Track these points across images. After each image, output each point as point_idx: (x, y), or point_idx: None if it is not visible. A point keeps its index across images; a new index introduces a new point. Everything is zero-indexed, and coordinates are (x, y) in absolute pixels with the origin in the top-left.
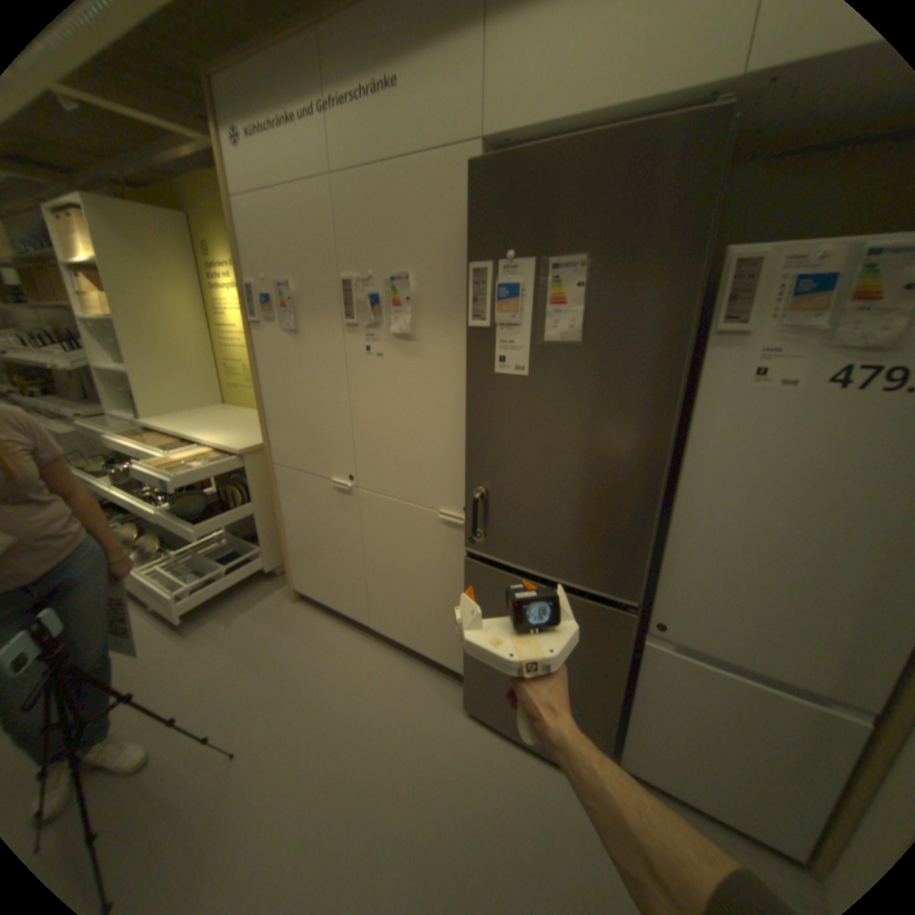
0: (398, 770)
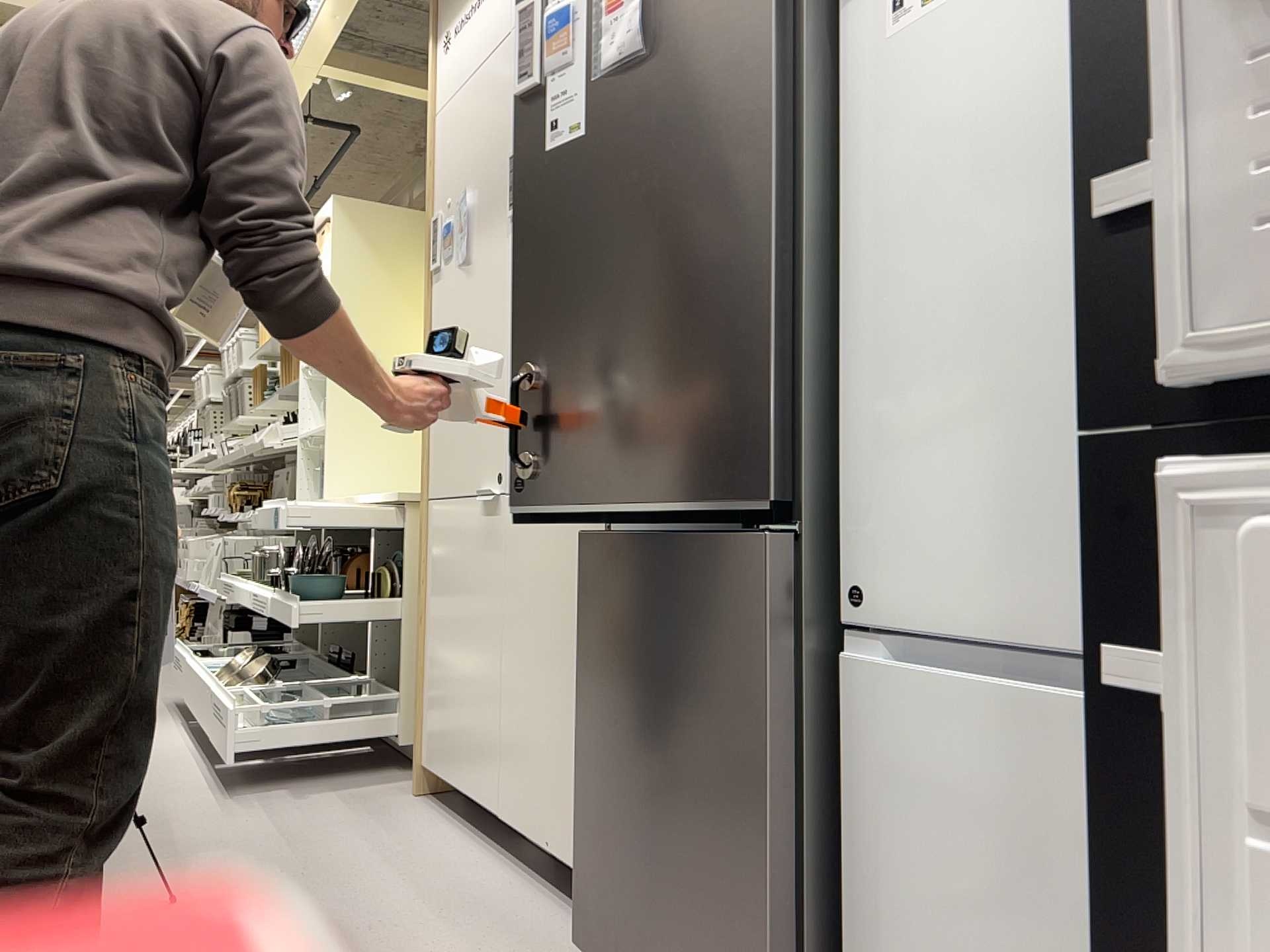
0: None
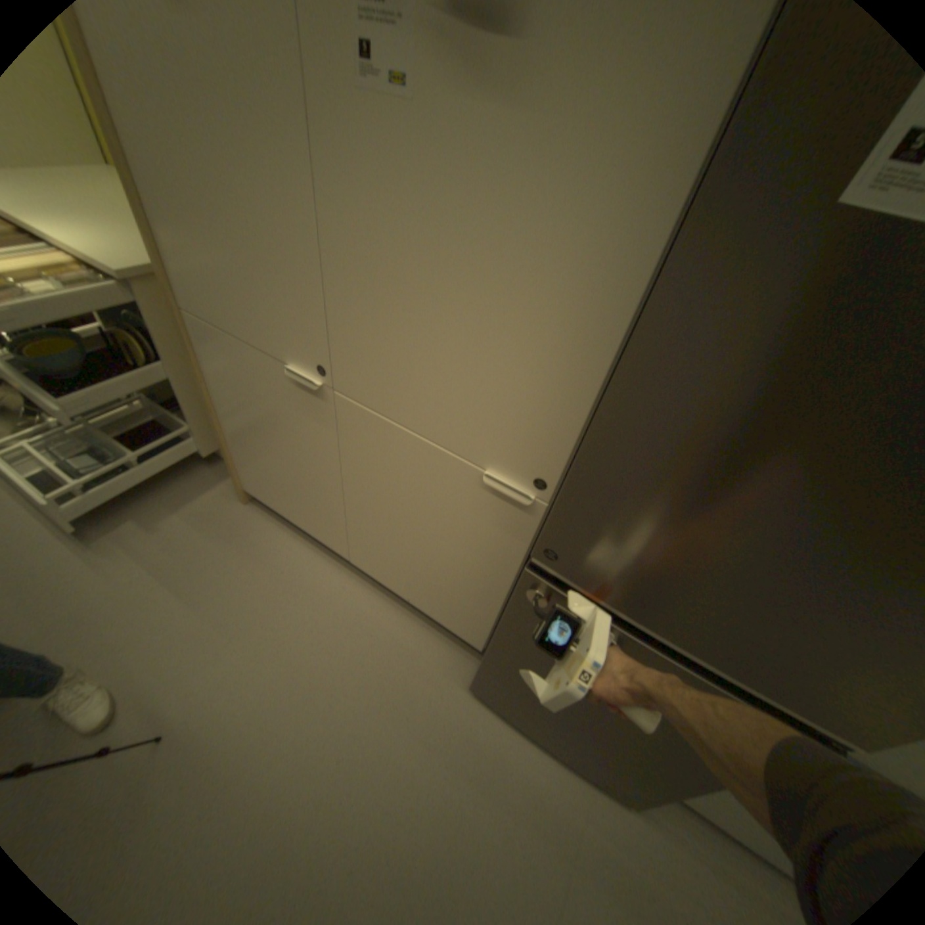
0: (384, 770)
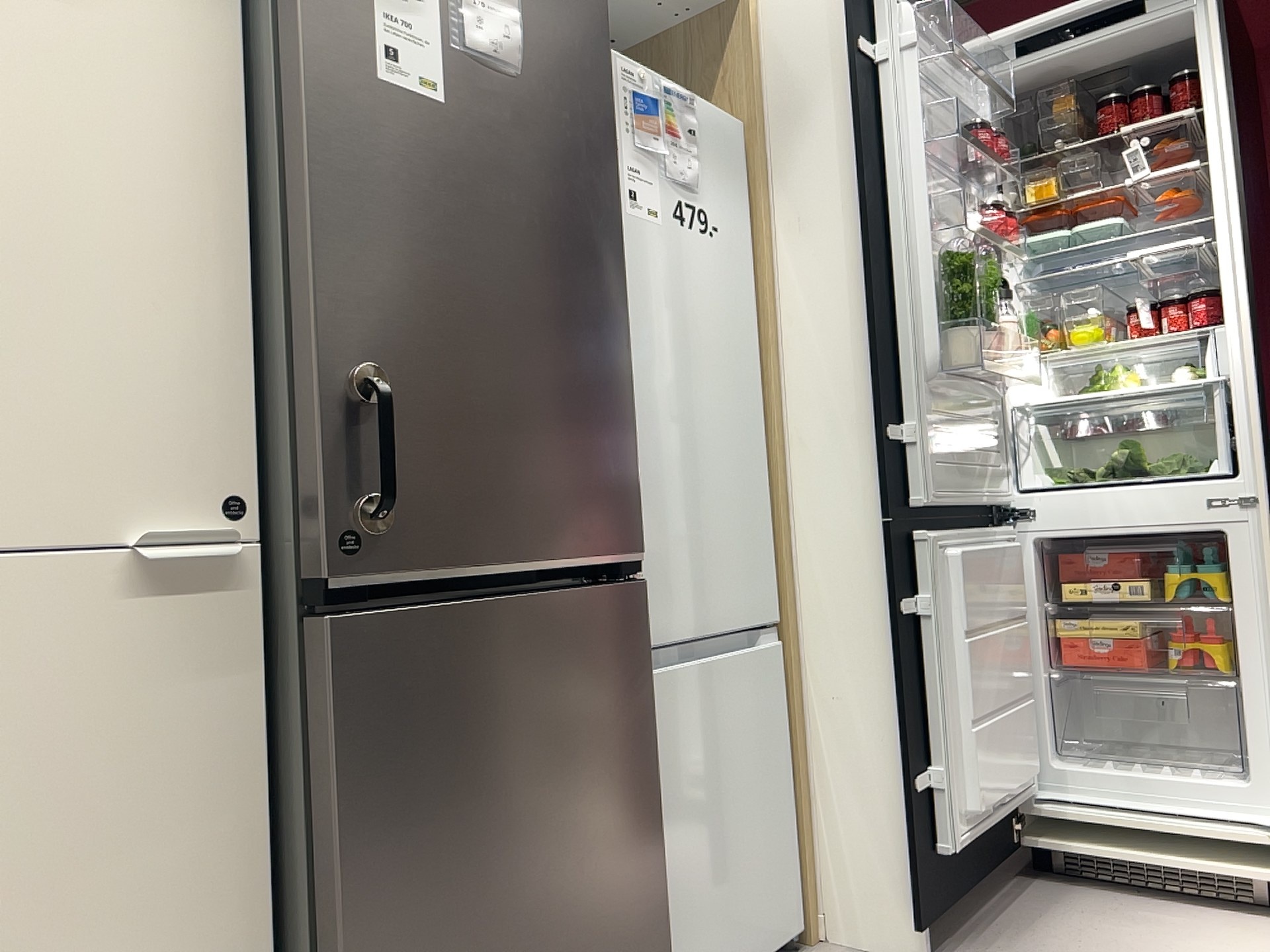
0: None
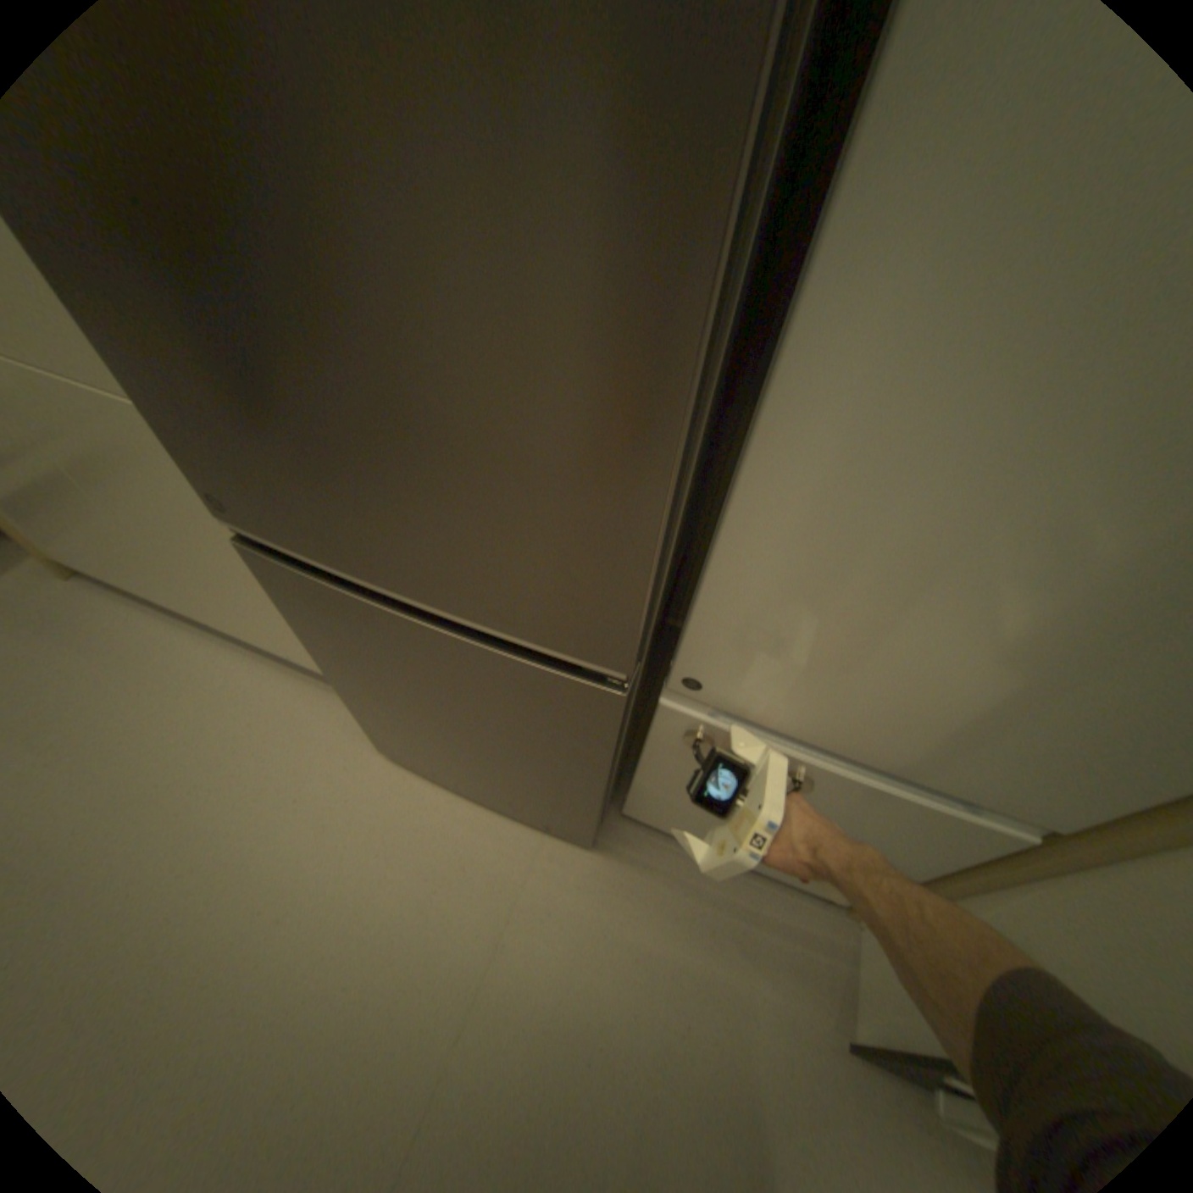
0: (259, 863)
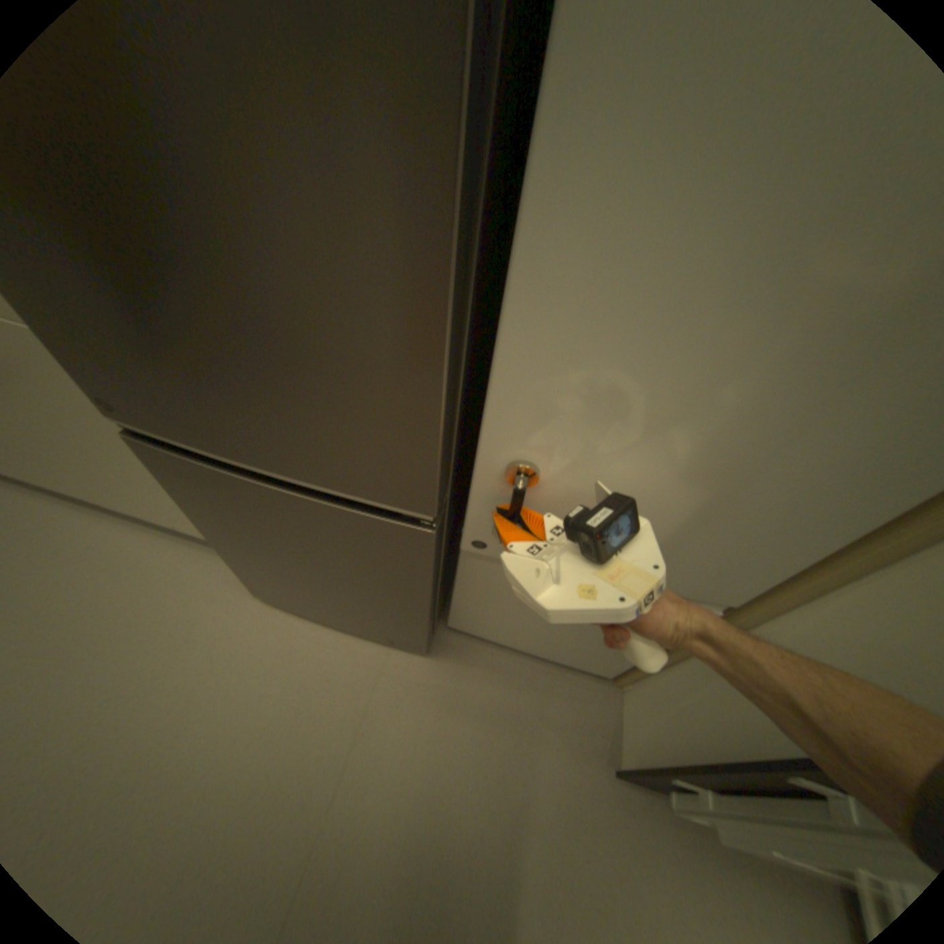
0: (159, 693)
